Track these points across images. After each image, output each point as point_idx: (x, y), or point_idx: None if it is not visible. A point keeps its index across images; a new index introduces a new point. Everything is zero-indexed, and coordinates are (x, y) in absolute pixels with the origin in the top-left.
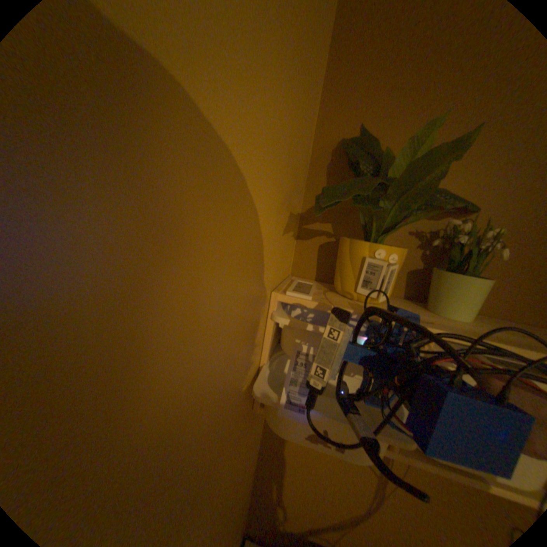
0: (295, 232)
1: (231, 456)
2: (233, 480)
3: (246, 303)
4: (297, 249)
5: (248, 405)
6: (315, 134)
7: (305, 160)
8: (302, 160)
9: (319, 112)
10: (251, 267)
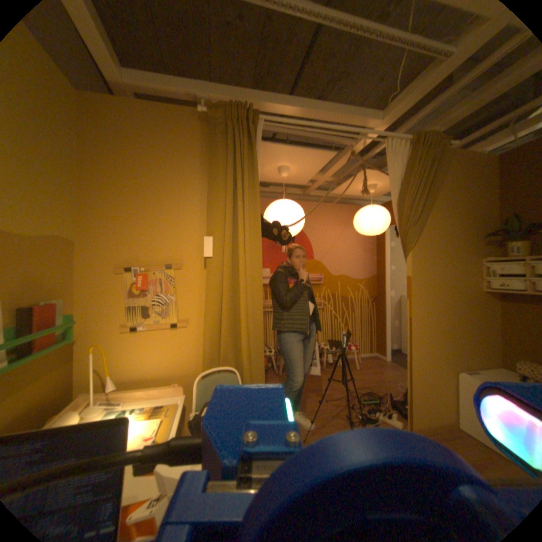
0: (493, 245)
1: (471, 288)
2: (474, 299)
3: (467, 255)
4: (499, 250)
5: (476, 282)
6: (496, 219)
7: (490, 228)
8: (487, 228)
9: (496, 214)
10: (467, 250)
